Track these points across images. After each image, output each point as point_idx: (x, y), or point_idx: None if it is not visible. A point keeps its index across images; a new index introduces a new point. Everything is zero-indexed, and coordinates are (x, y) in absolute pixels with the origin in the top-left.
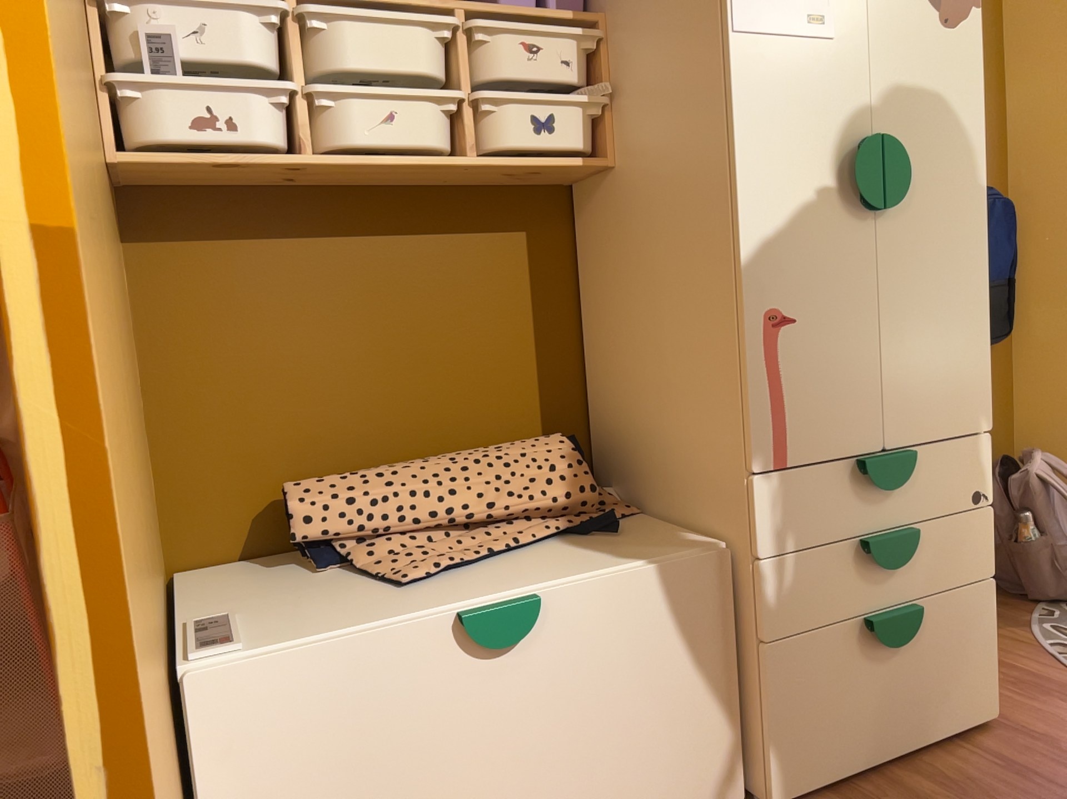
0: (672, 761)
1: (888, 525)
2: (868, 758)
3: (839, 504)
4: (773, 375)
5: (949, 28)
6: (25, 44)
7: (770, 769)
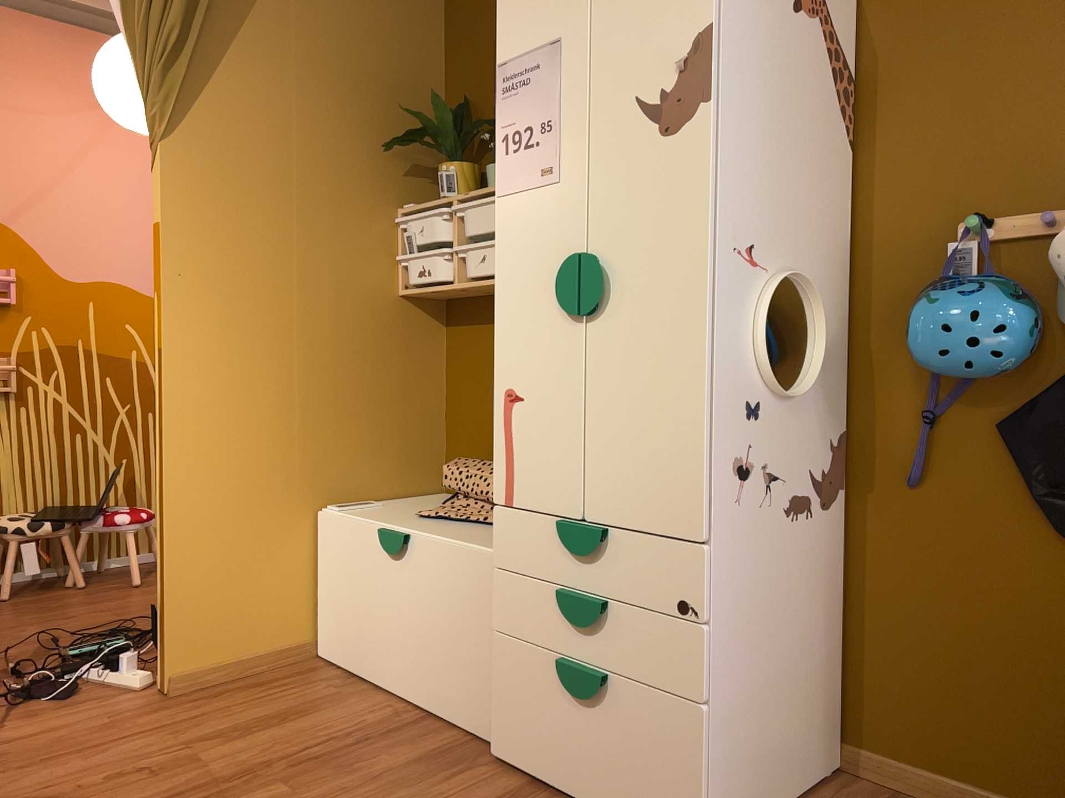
0: (460, 680)
1: (583, 588)
2: (558, 780)
3: (547, 552)
4: (505, 435)
5: (670, 134)
6: (163, 300)
7: (494, 726)
